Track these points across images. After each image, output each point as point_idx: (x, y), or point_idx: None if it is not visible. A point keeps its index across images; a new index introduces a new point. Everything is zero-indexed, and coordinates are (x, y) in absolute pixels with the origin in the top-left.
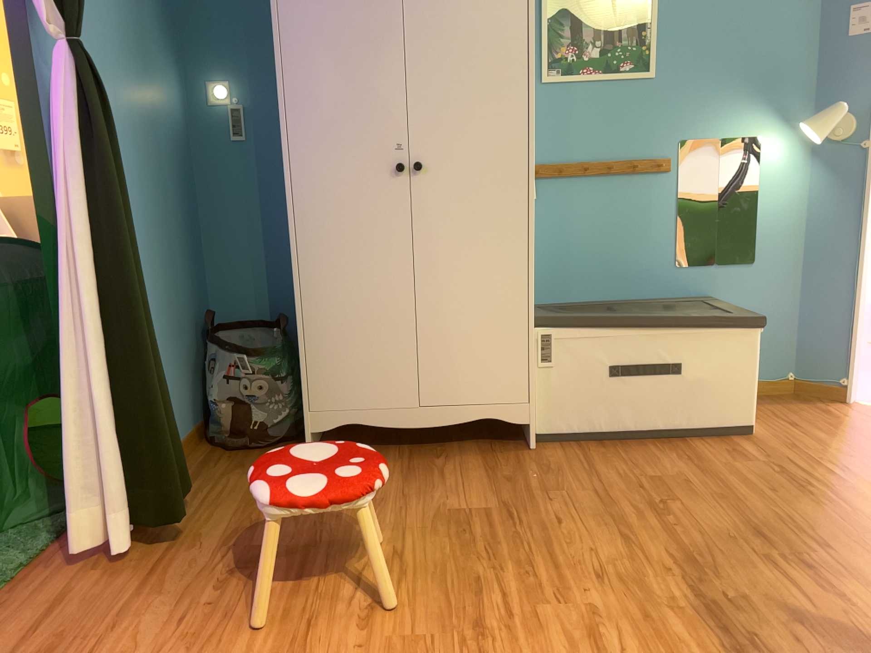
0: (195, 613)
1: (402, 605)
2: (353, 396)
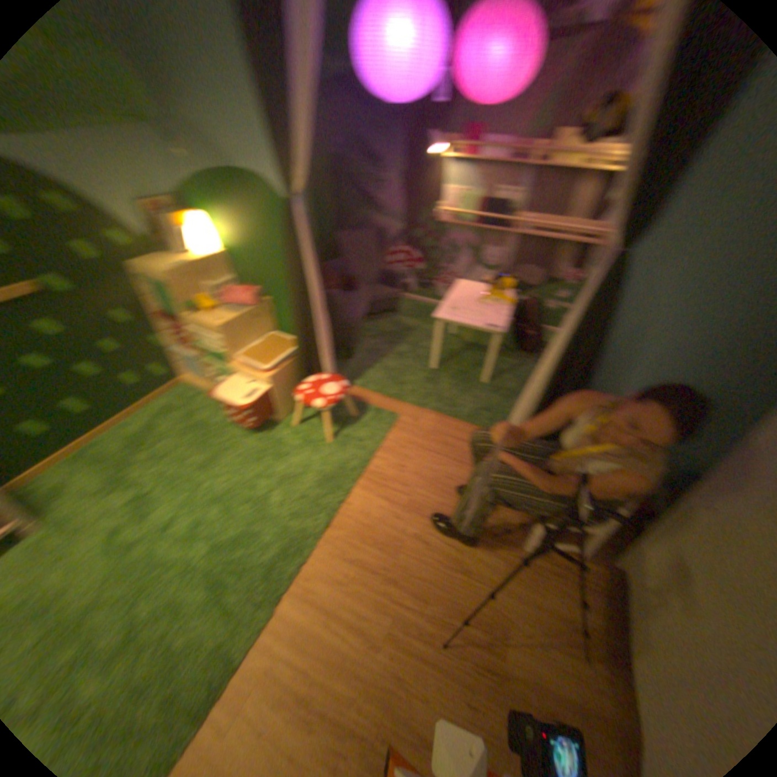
0: (444, 487)
1: (418, 565)
2: (642, 588)
